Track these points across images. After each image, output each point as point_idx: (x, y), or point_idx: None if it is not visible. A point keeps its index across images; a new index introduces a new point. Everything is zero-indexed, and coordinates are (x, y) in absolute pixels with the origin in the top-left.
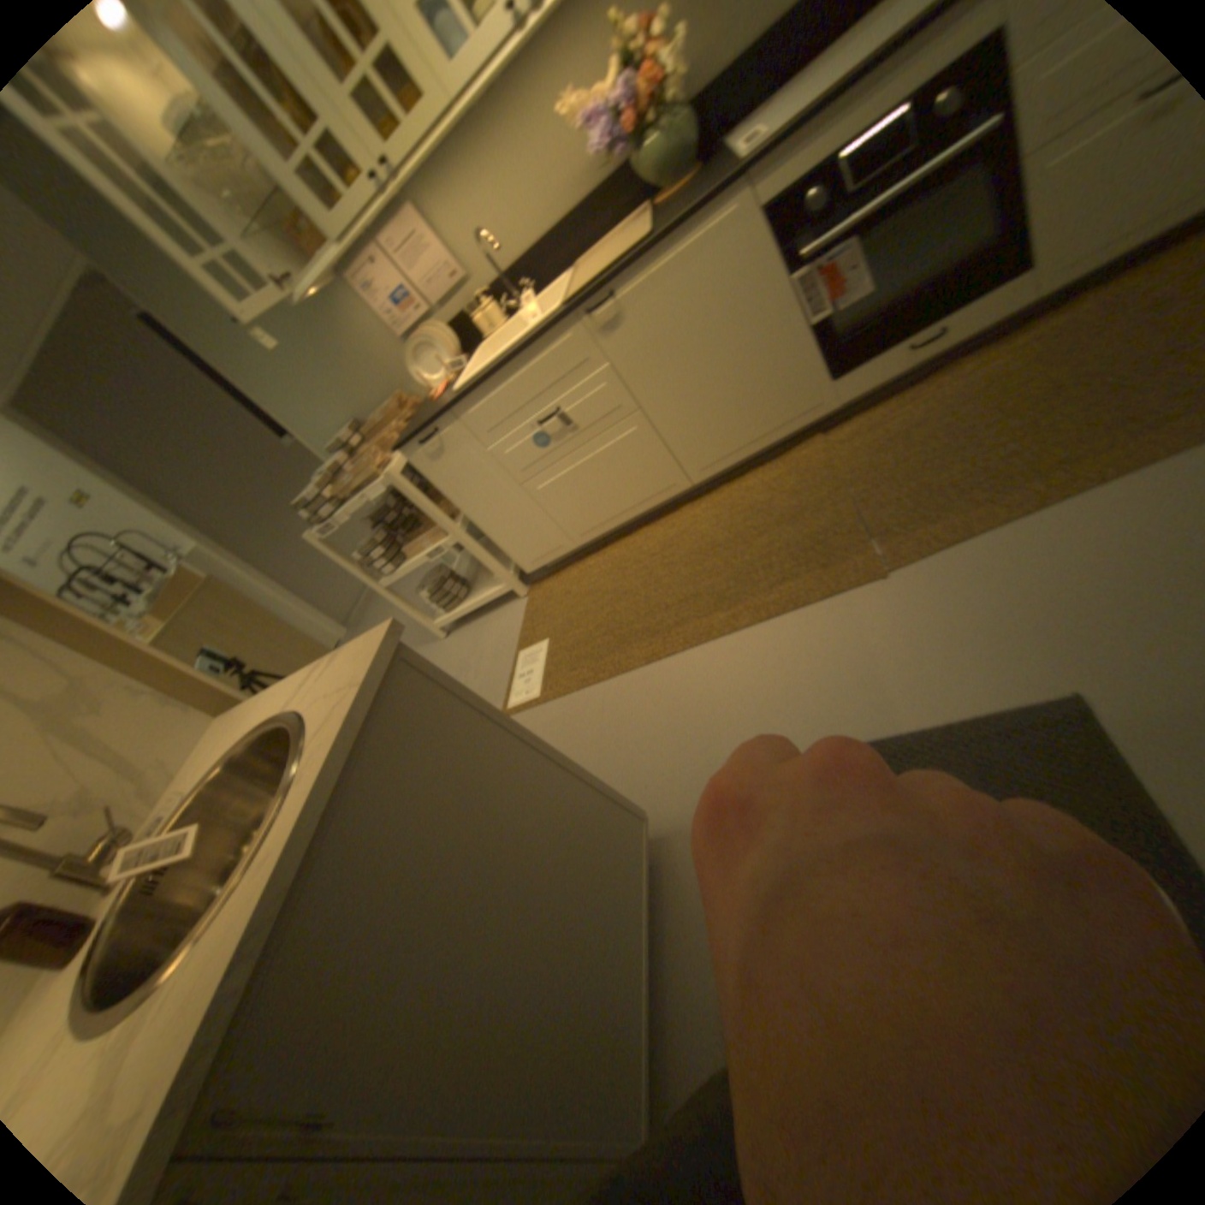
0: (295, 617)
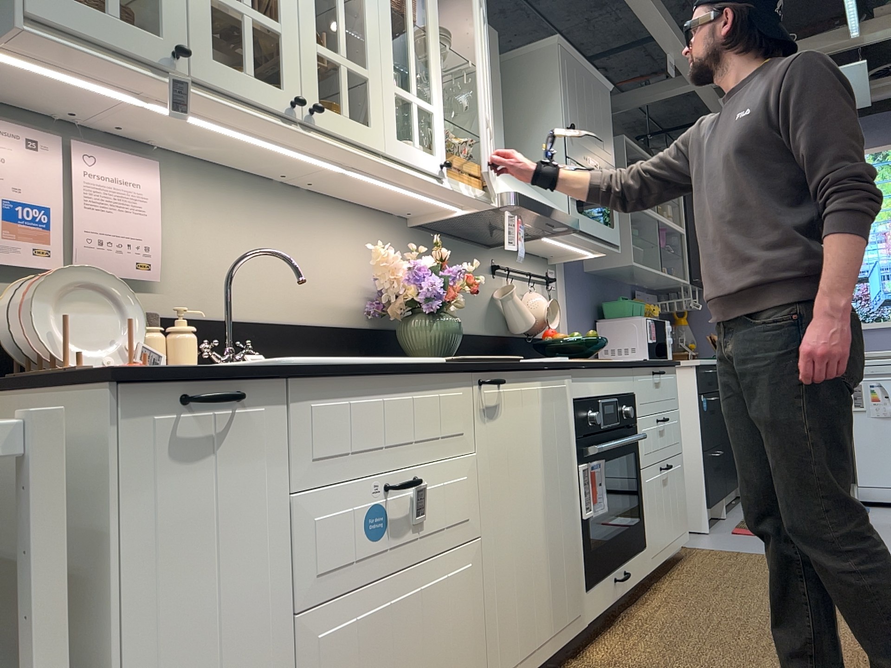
0: None
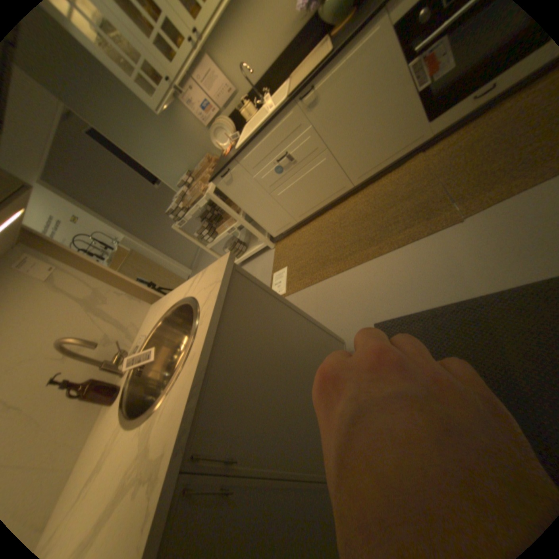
0: (170, 266)
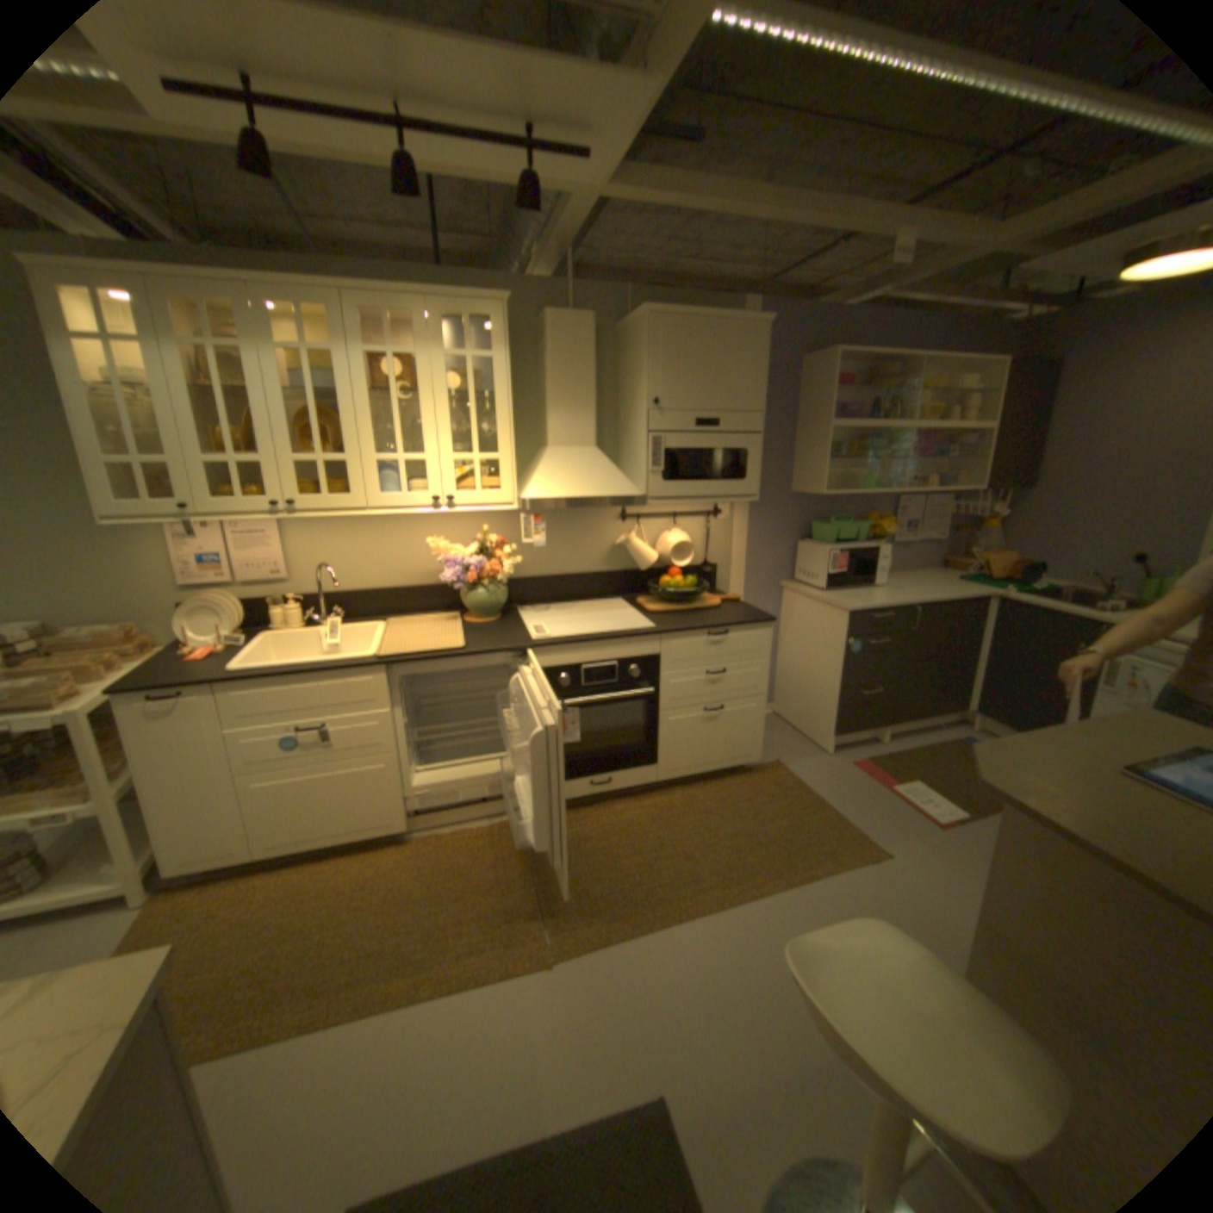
0: None
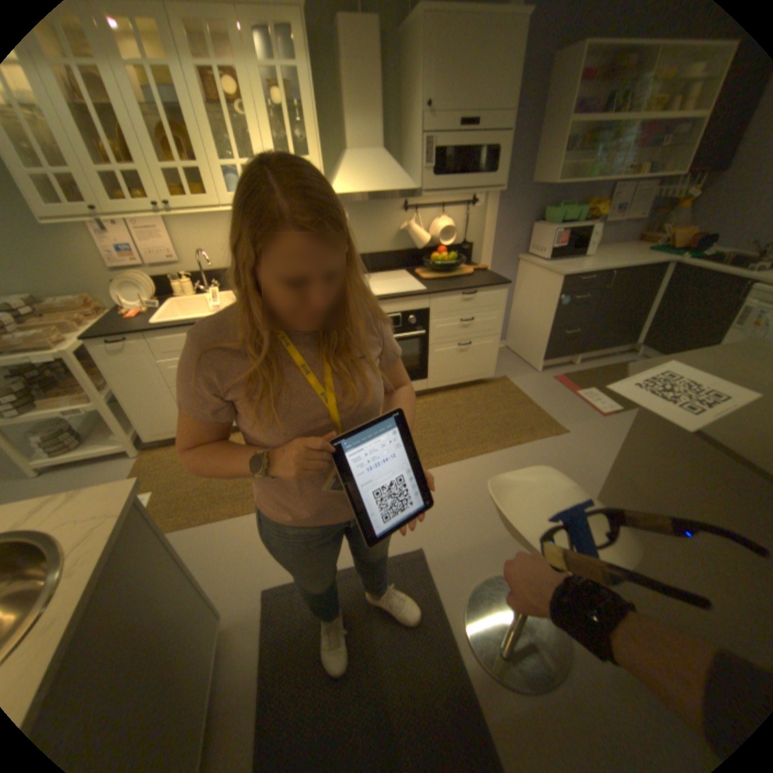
0: None
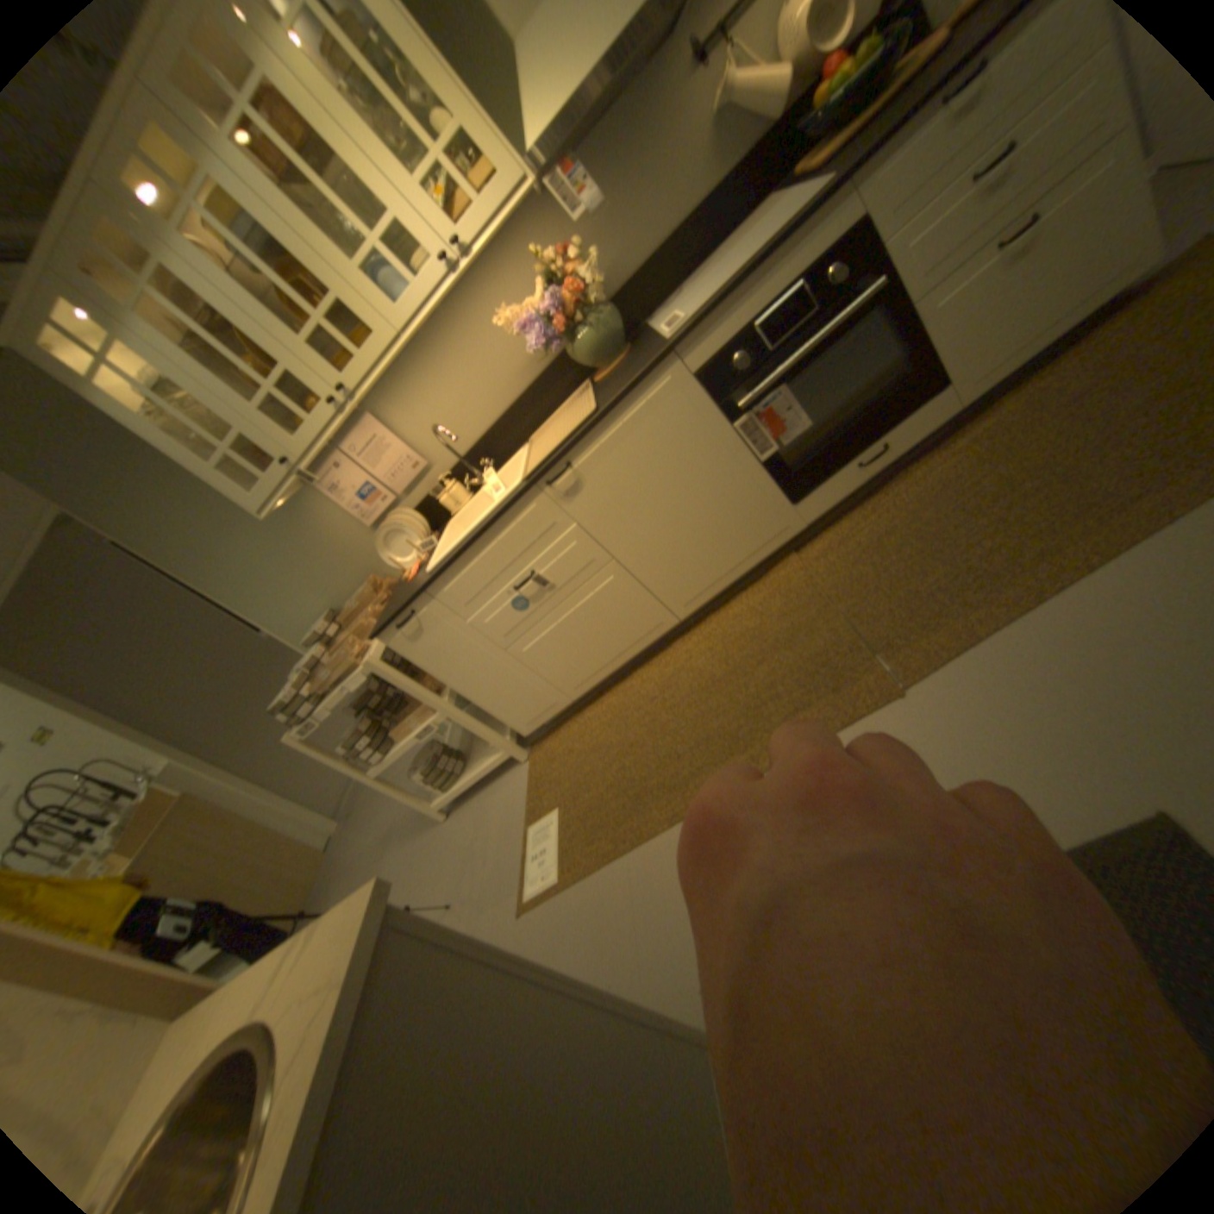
0: (281, 816)
